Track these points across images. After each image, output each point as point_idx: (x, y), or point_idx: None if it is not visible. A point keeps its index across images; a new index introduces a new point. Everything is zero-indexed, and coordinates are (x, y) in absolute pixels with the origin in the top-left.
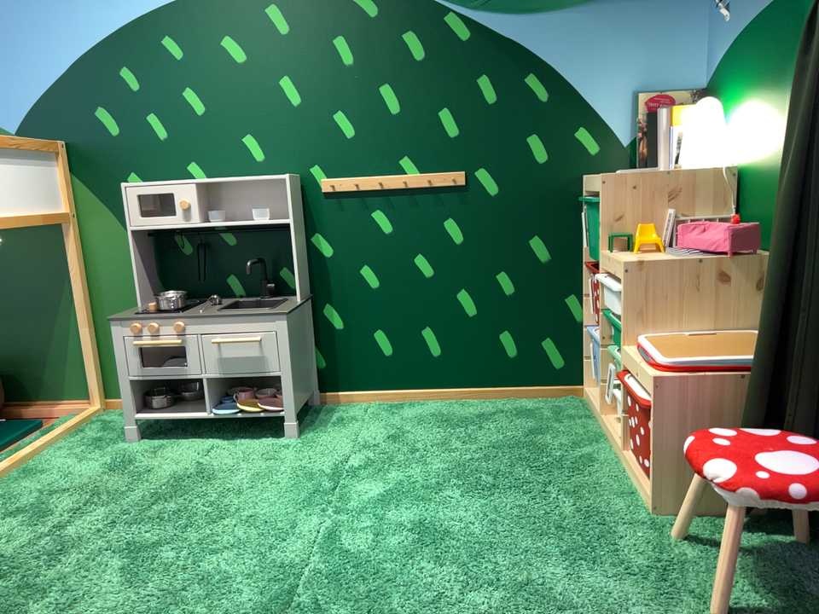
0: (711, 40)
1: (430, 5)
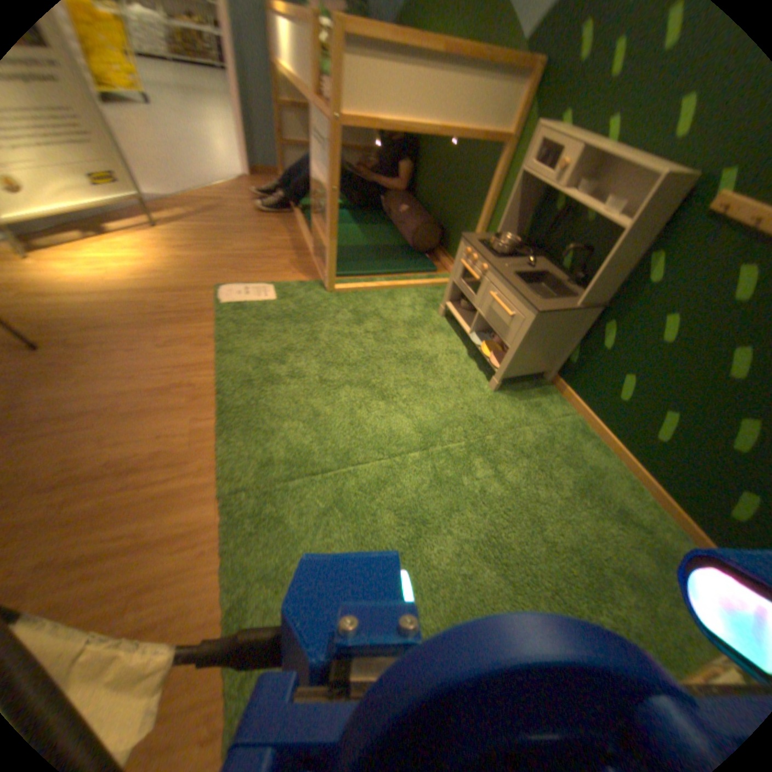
0: None
1: None
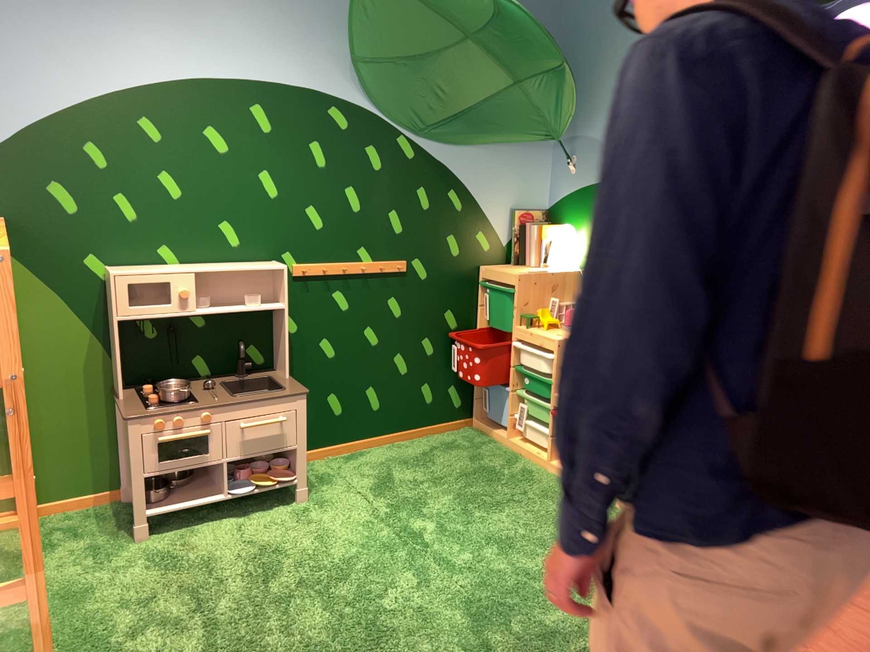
0: (553, 182)
1: (388, 131)
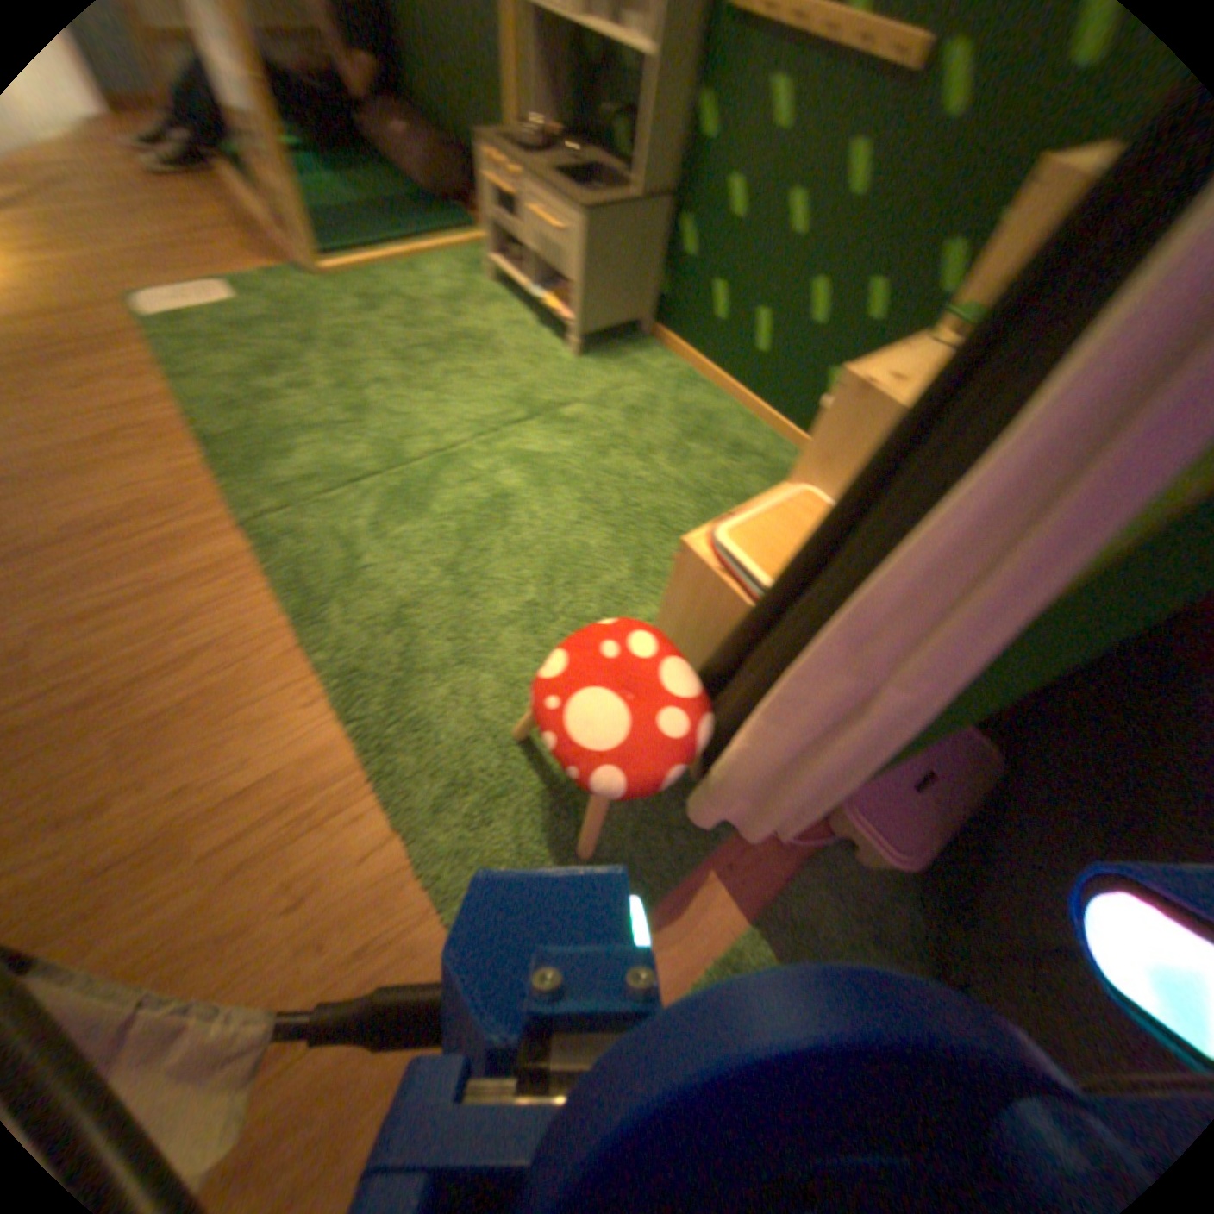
0: None
1: None
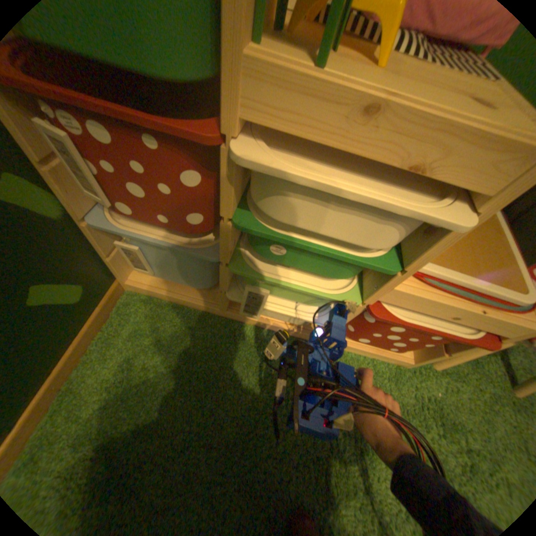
0: None
1: None
